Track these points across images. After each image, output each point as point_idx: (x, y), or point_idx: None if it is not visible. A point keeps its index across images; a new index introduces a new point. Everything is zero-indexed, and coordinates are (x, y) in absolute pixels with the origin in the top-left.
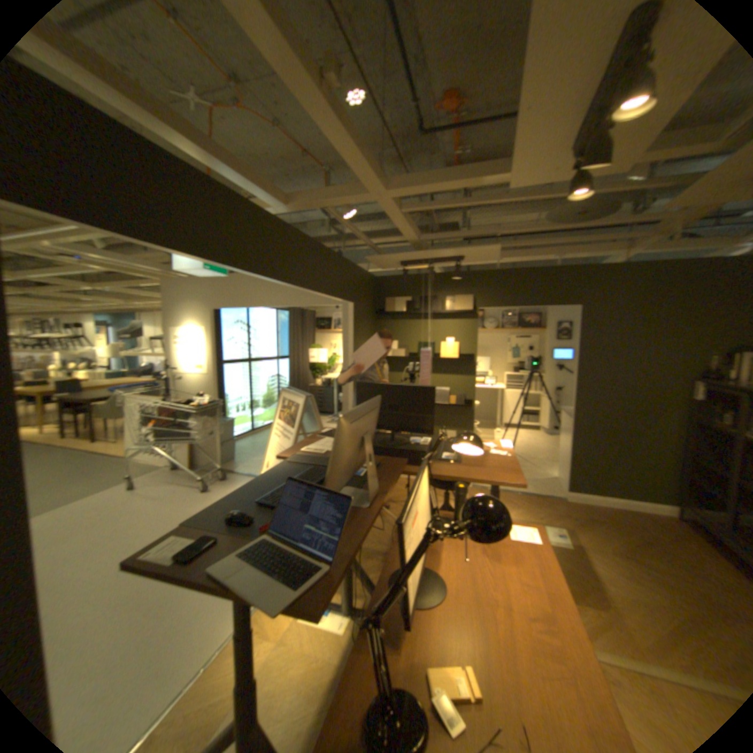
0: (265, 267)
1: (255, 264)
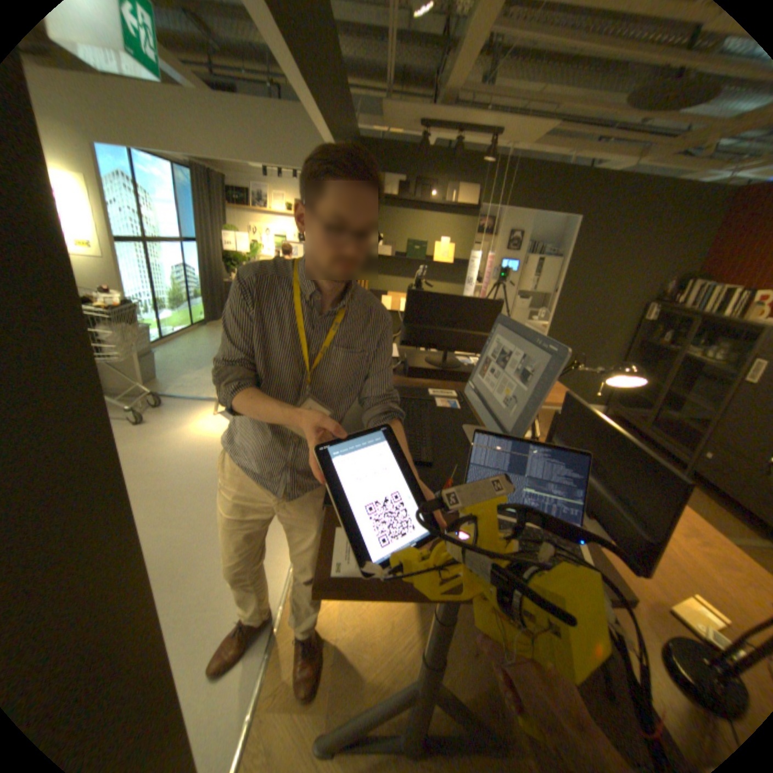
0: (314, 77)
1: (308, 64)
